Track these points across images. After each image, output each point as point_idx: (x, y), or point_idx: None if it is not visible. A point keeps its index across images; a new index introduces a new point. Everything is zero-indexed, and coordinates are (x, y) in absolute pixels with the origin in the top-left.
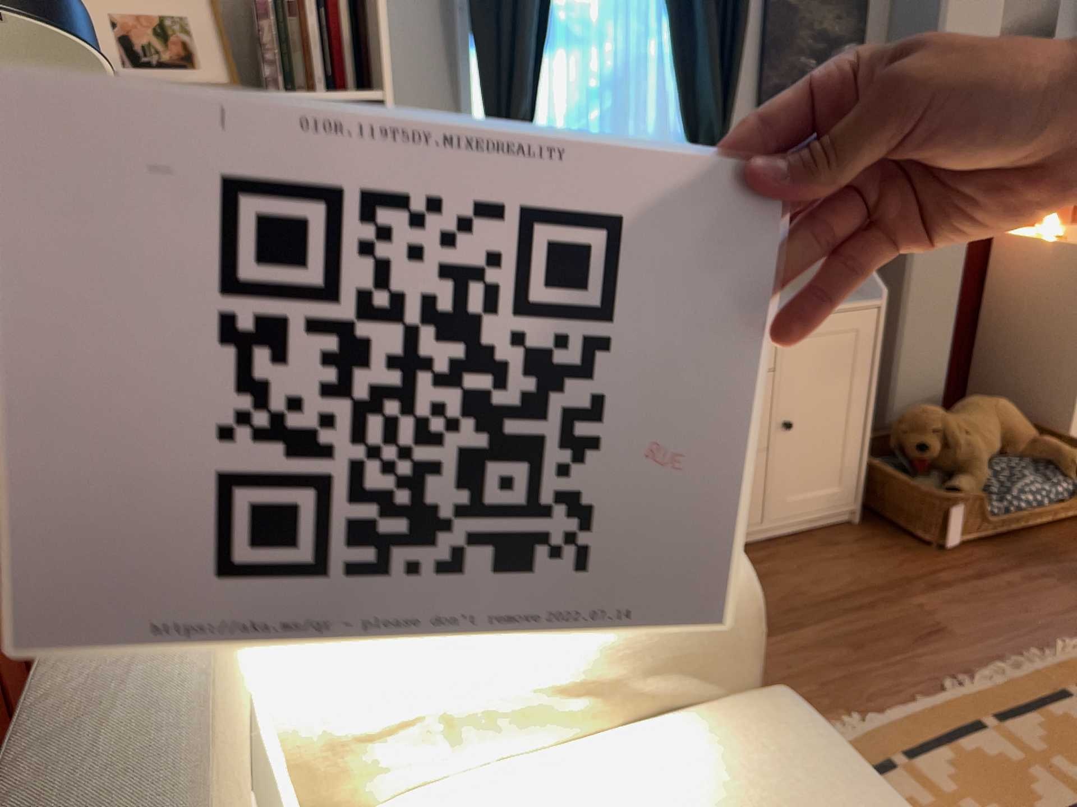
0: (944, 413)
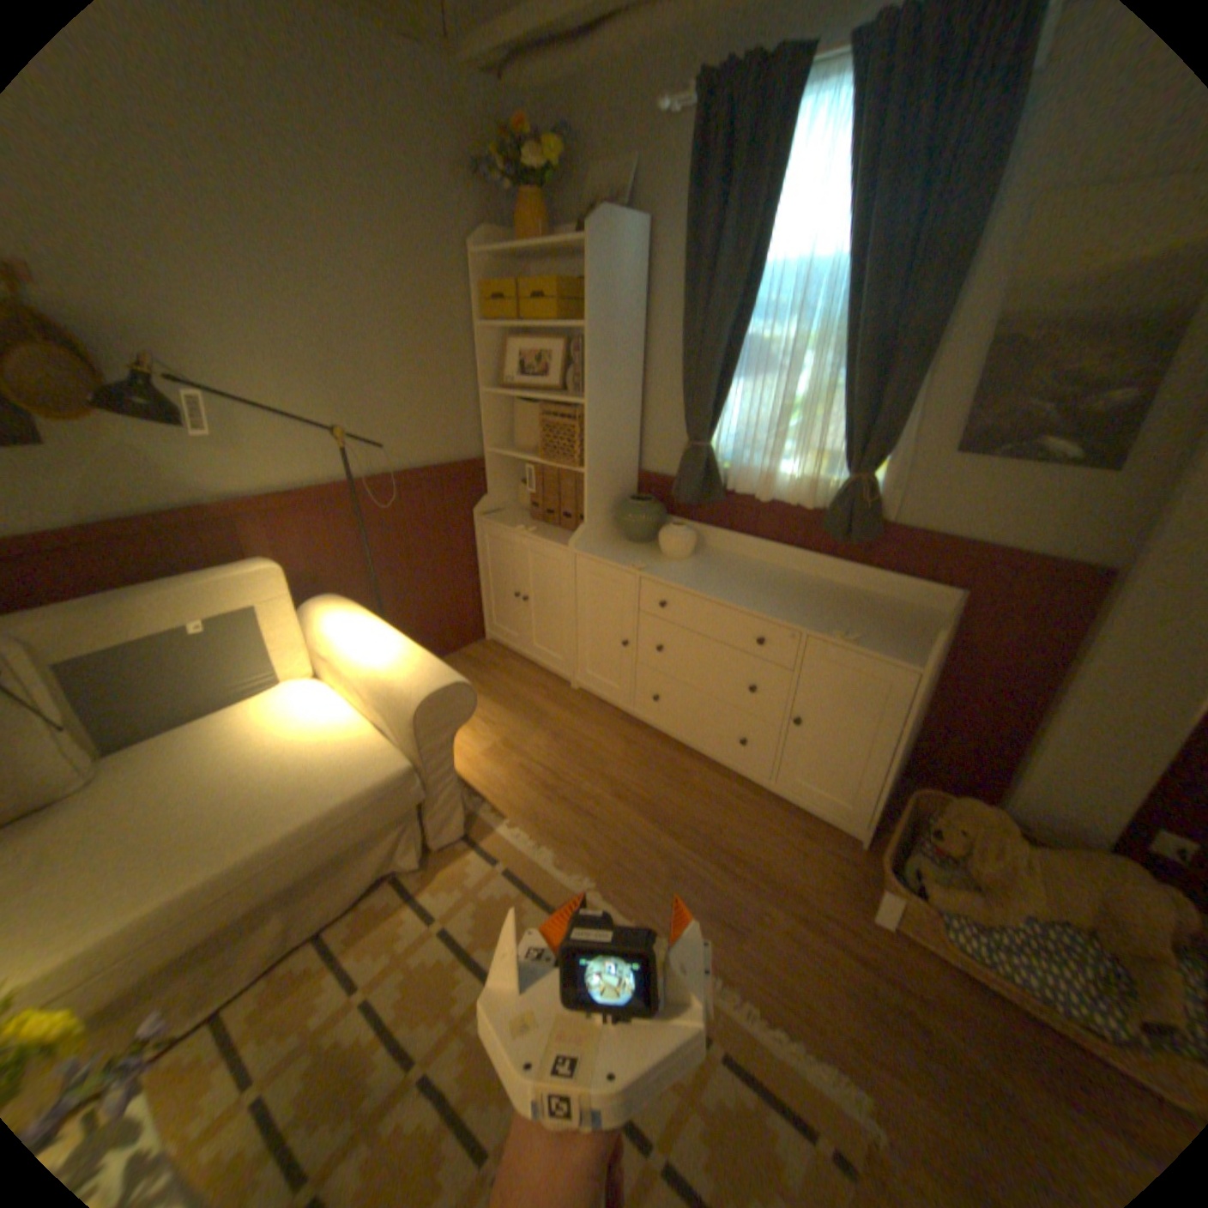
0: (1008, 829)
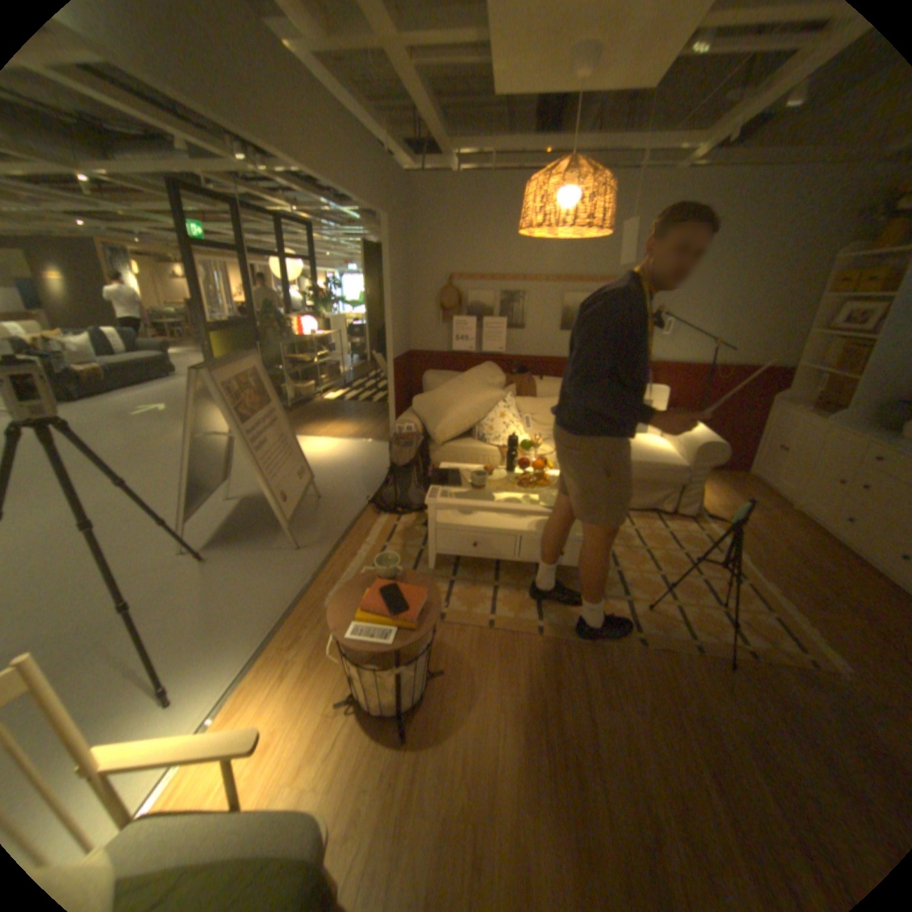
0: None
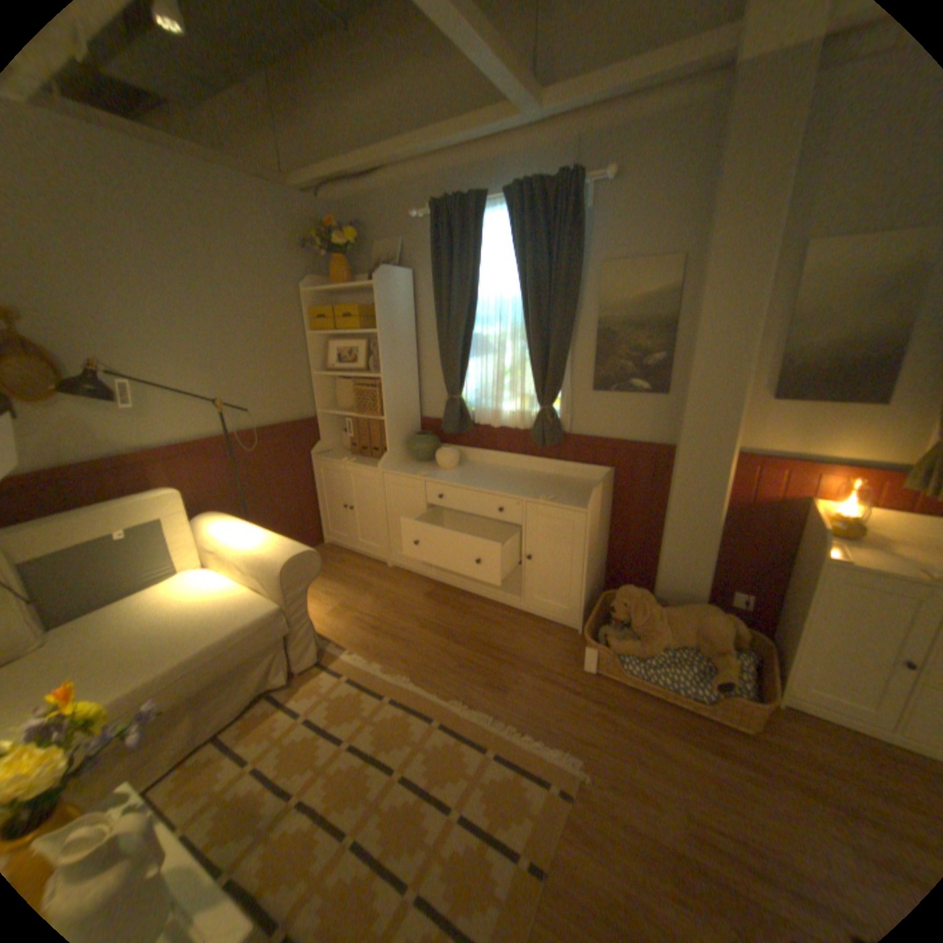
0: (648, 598)
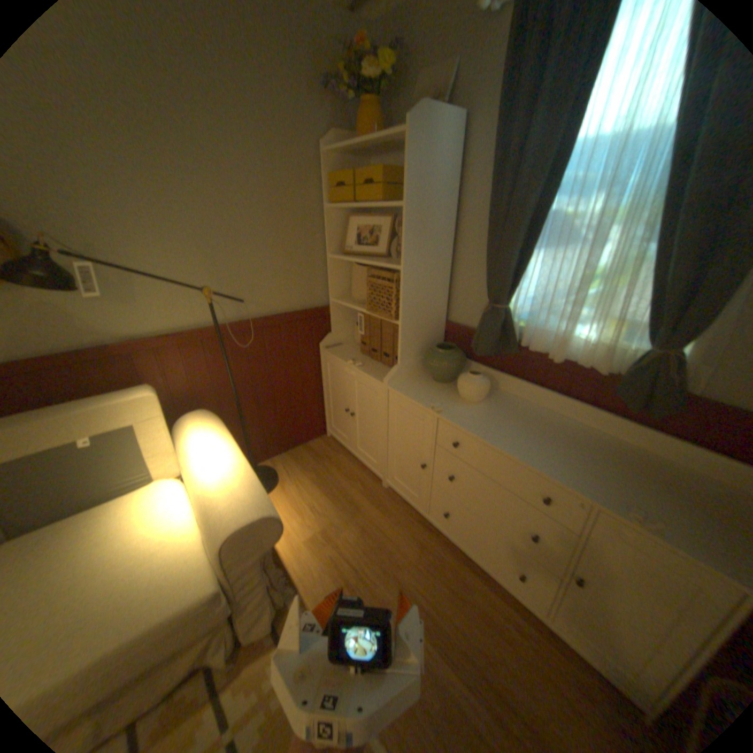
0: None
